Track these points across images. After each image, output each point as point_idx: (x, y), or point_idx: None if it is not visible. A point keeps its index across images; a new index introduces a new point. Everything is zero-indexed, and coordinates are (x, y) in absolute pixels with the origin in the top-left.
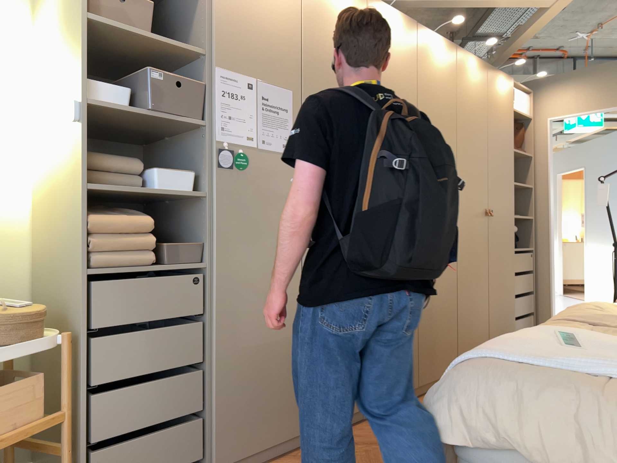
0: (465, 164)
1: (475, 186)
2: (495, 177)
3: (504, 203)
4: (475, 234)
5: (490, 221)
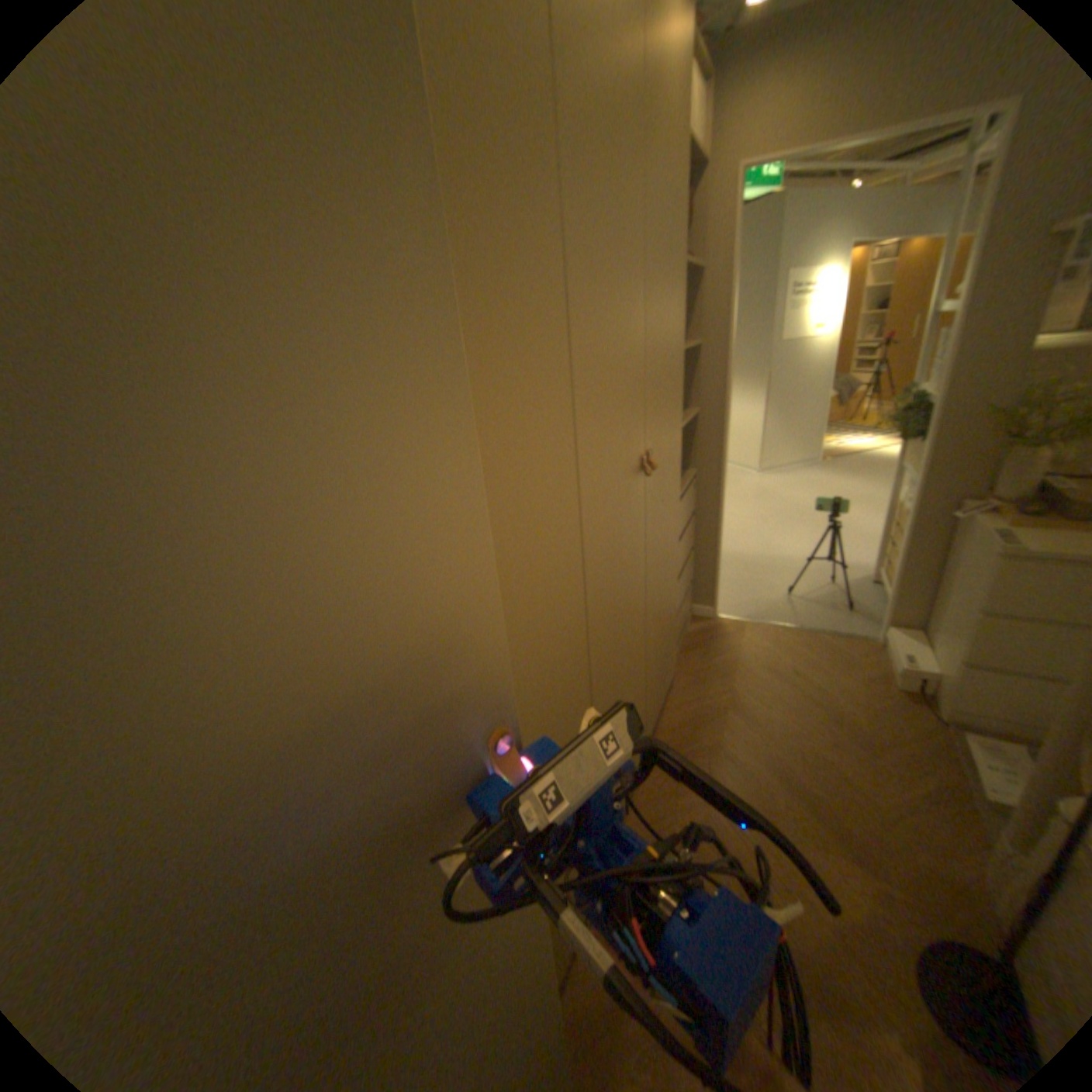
0: (597, 350)
1: (622, 414)
2: (658, 357)
3: (669, 418)
4: (624, 548)
5: (648, 484)
